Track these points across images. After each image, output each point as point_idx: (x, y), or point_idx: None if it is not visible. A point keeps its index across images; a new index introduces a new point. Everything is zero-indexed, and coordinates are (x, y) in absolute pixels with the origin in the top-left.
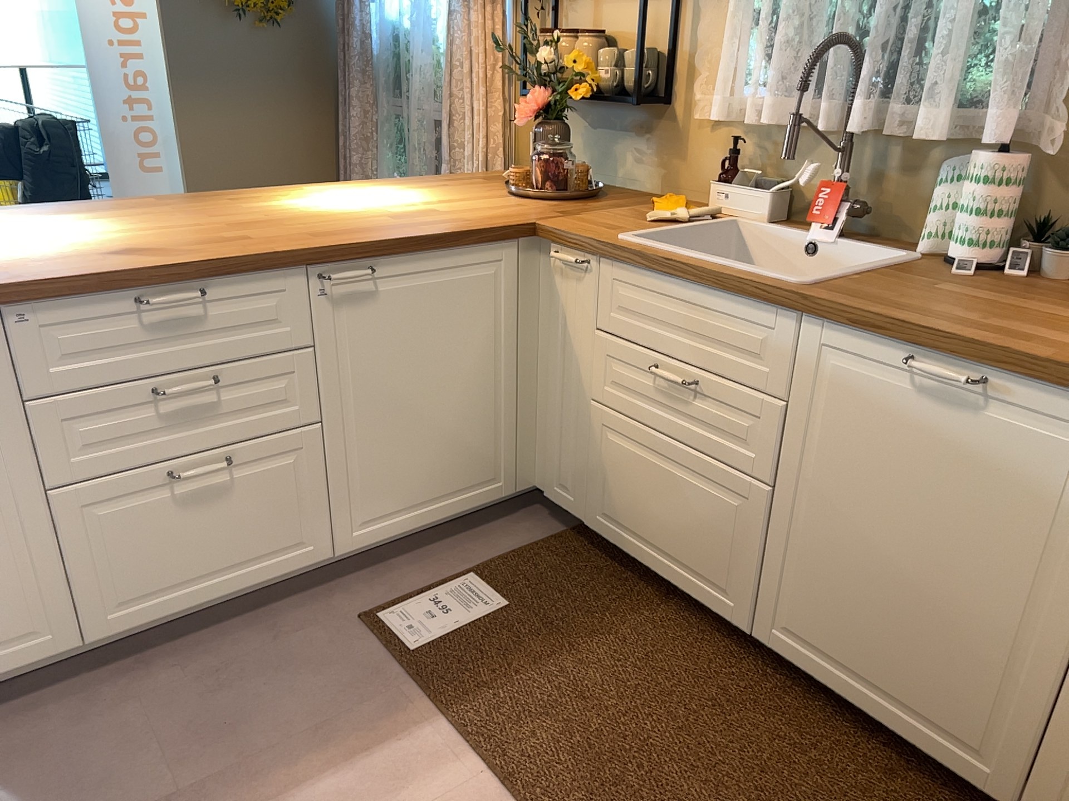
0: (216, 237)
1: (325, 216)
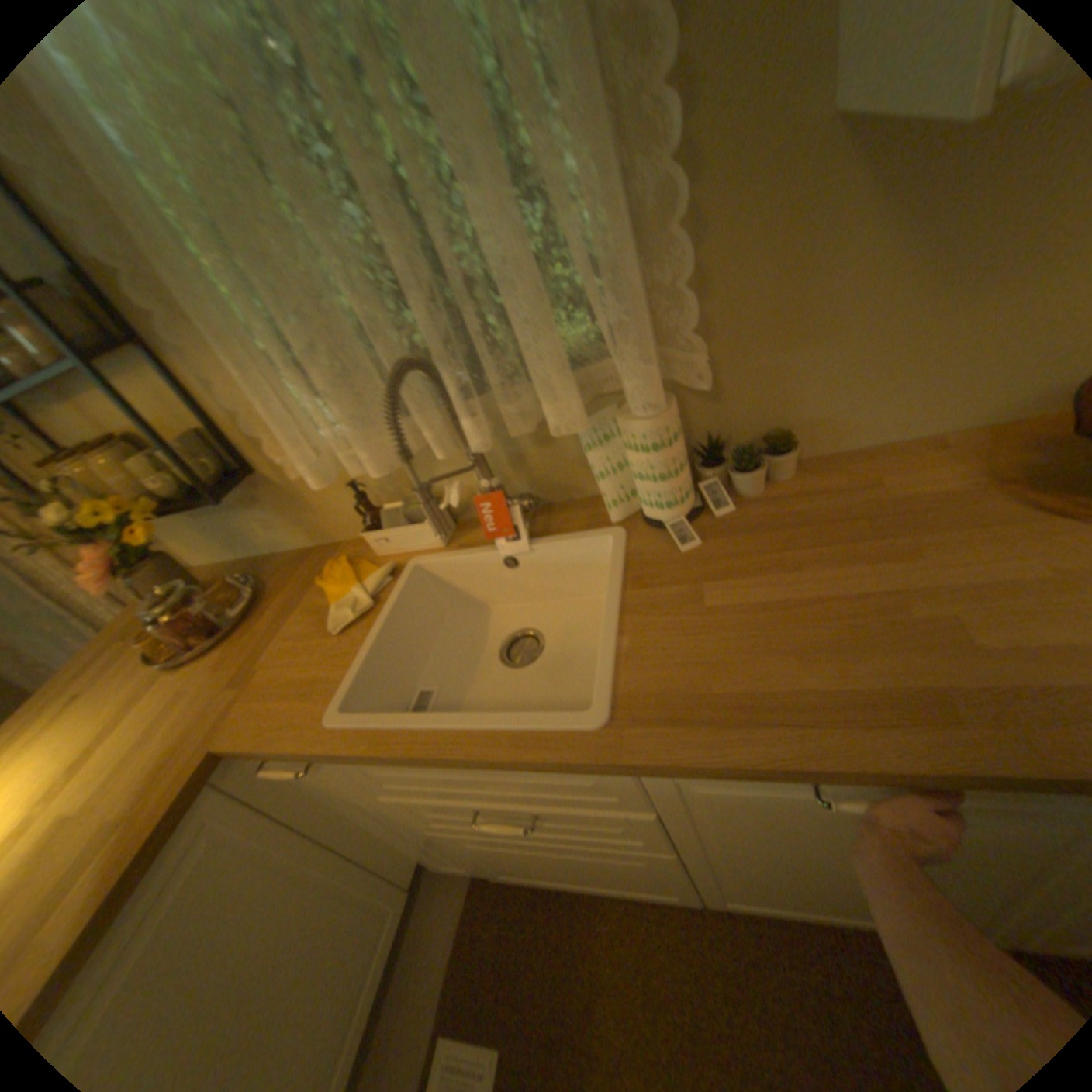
0: None
1: None
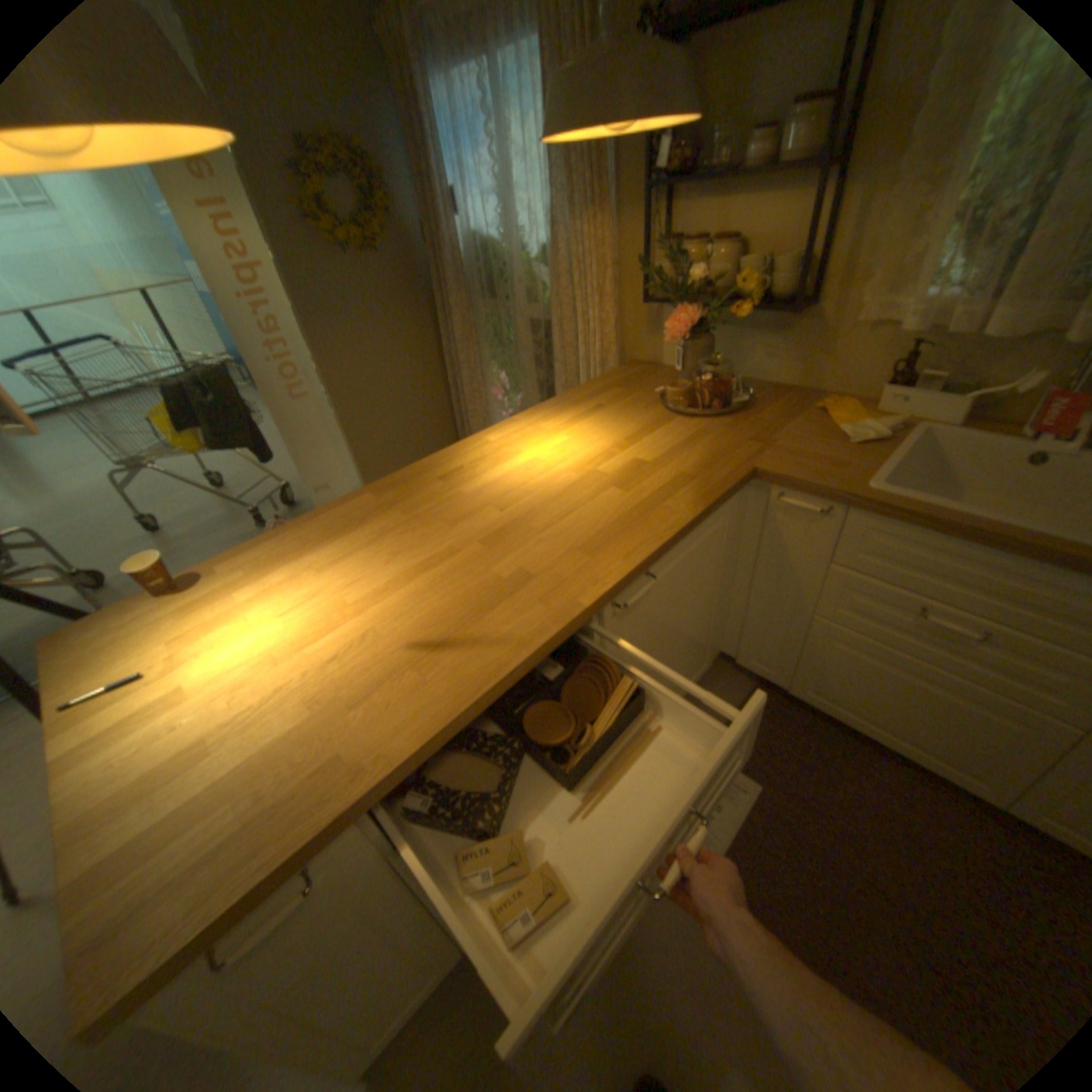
0: (493, 581)
1: (554, 498)
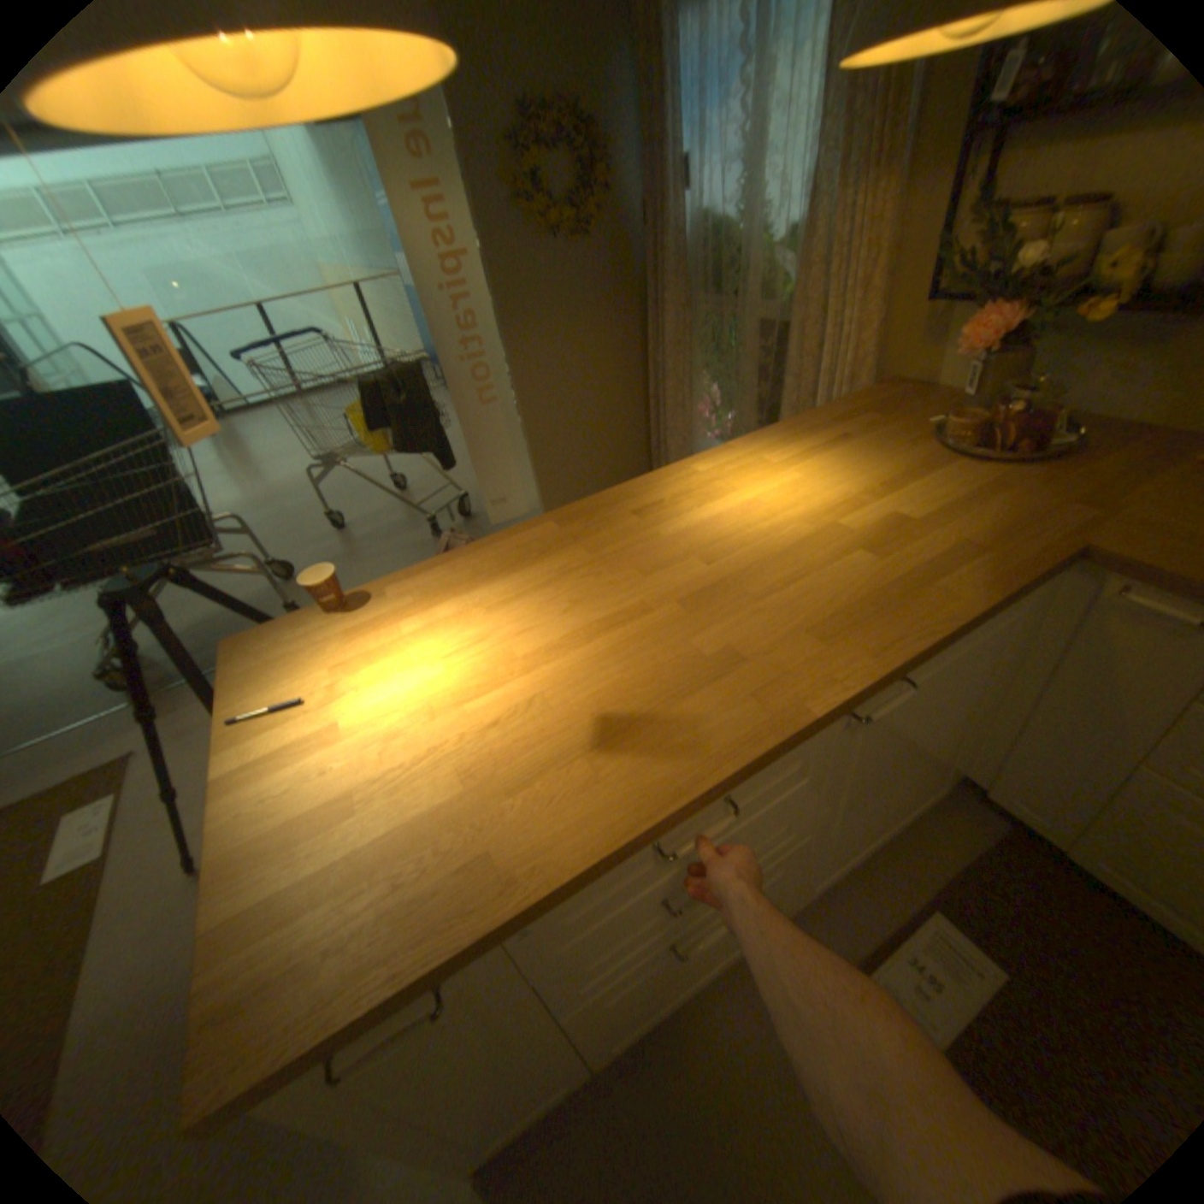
0: (691, 657)
1: (778, 555)
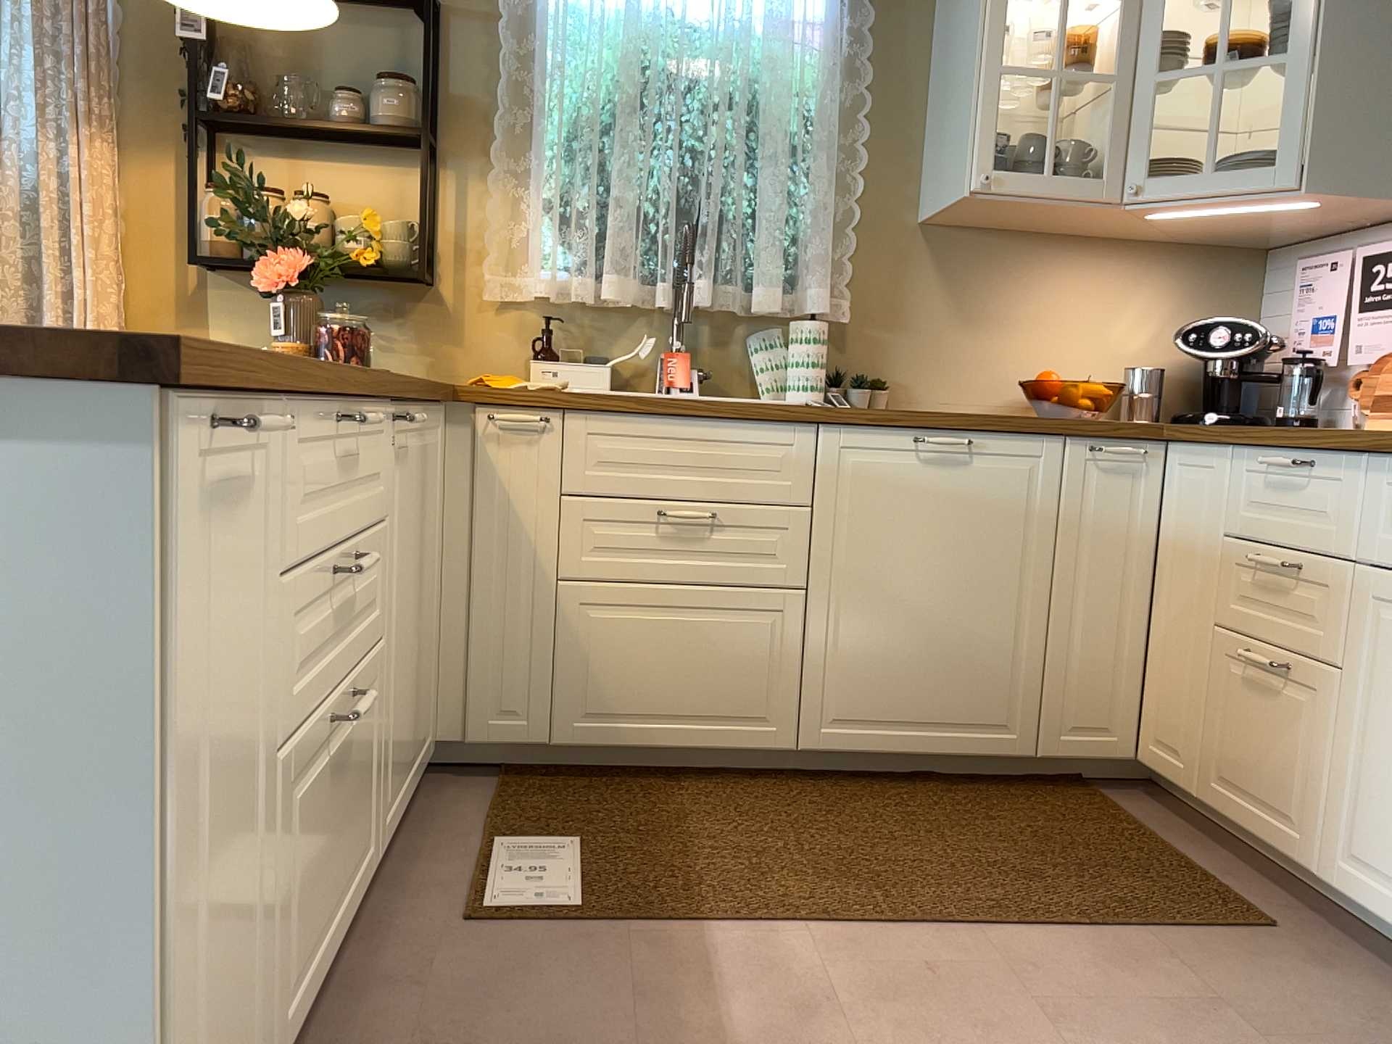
0: None
1: None
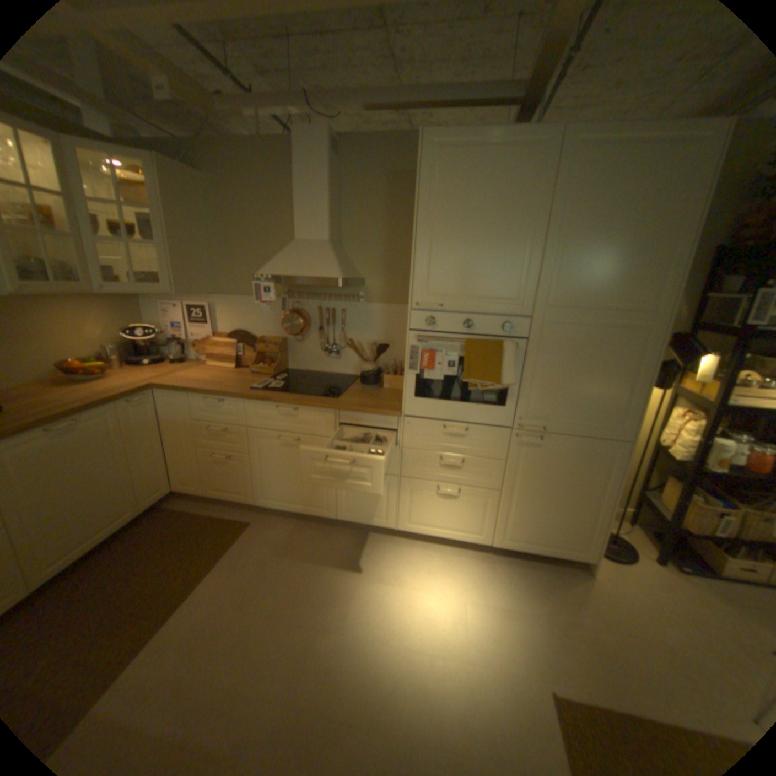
0: None
1: None
